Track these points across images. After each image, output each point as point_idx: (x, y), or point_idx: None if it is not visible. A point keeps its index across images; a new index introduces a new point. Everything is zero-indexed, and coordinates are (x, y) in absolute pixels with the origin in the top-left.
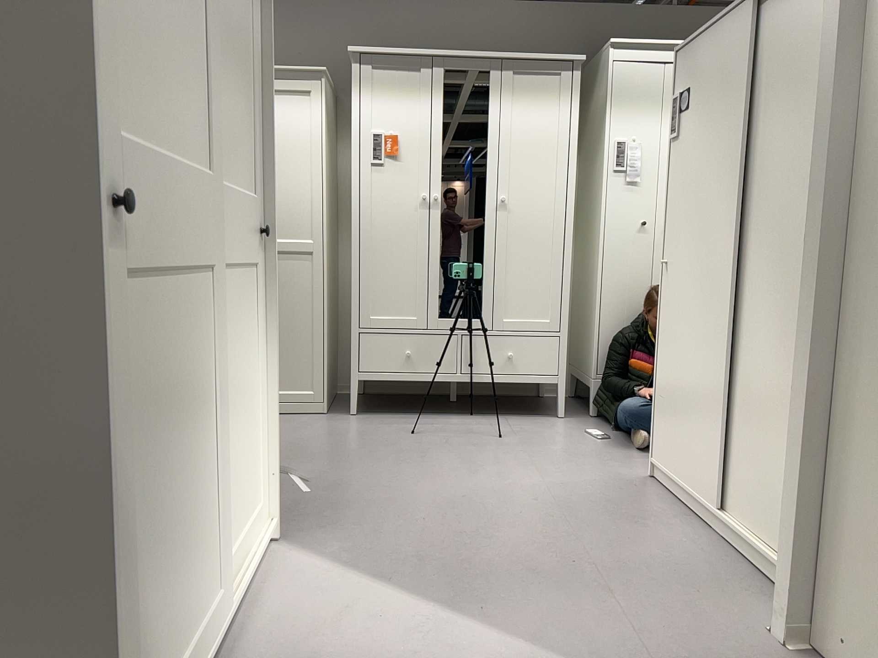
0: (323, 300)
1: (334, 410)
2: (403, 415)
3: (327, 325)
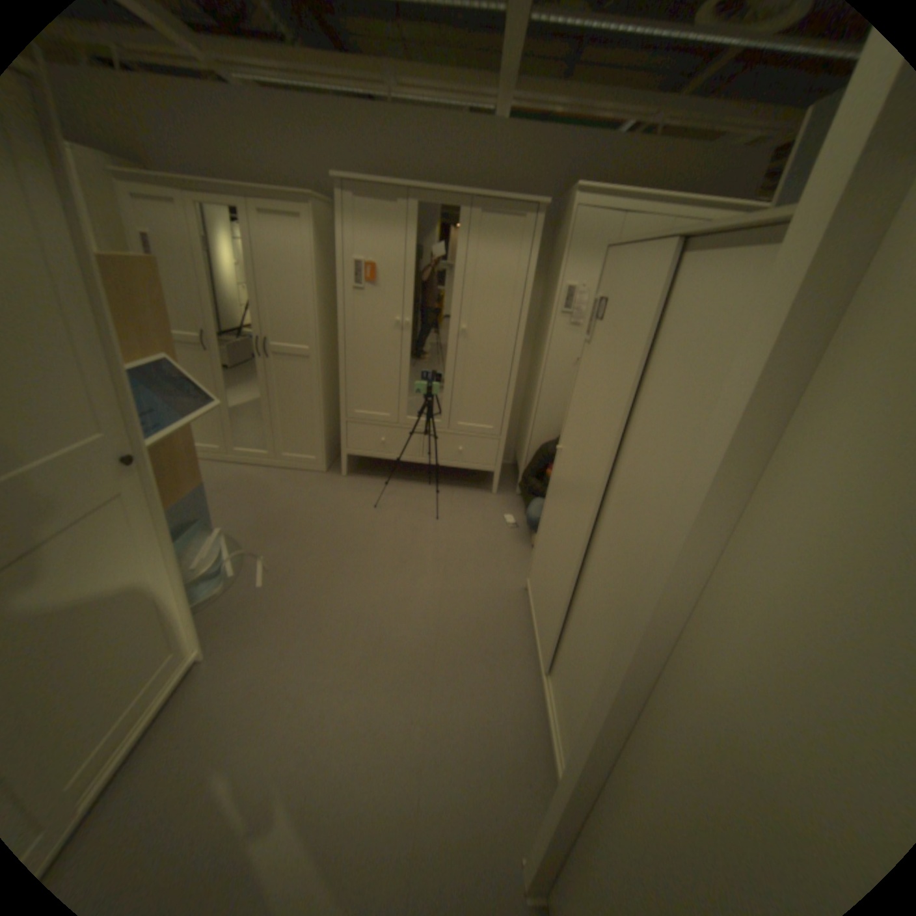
0: (320, 394)
1: (334, 467)
2: (381, 477)
3: (325, 411)
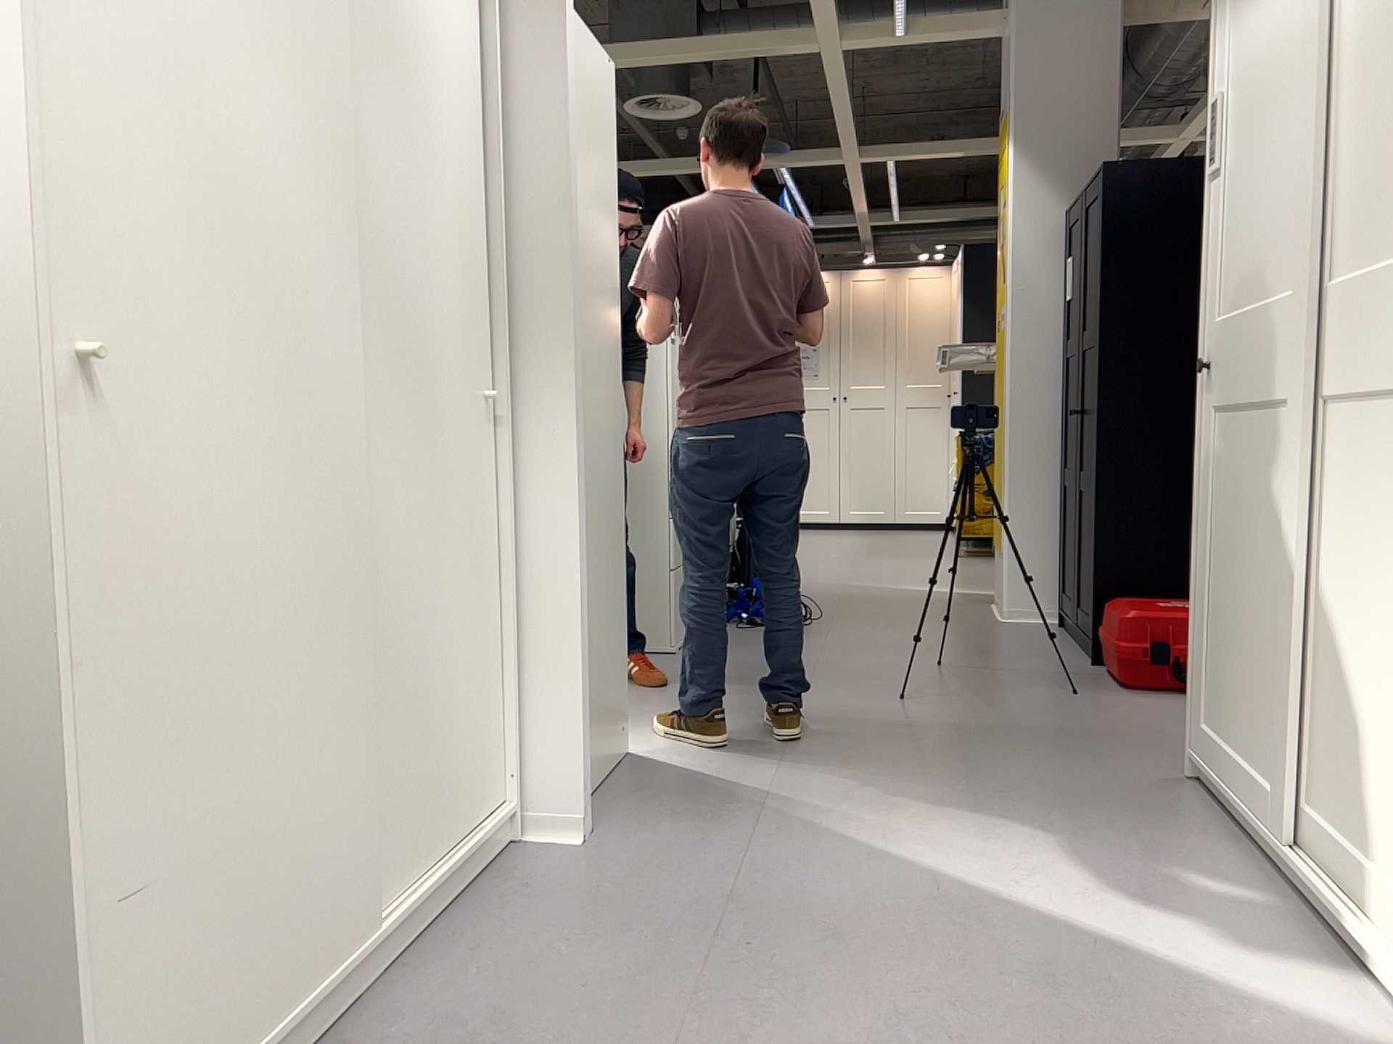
0: None
1: None
2: None
3: None
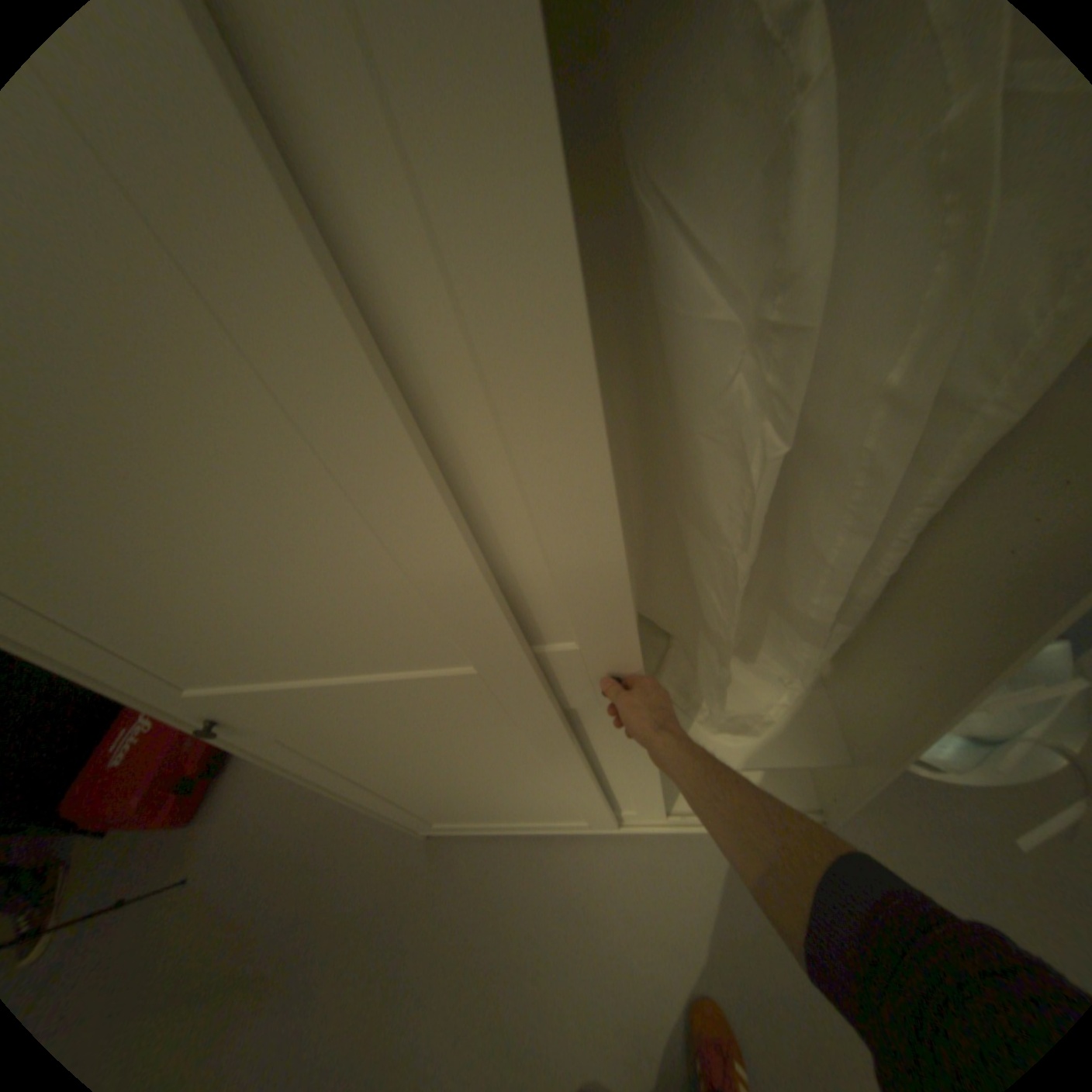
0: None
1: None
2: None
3: None
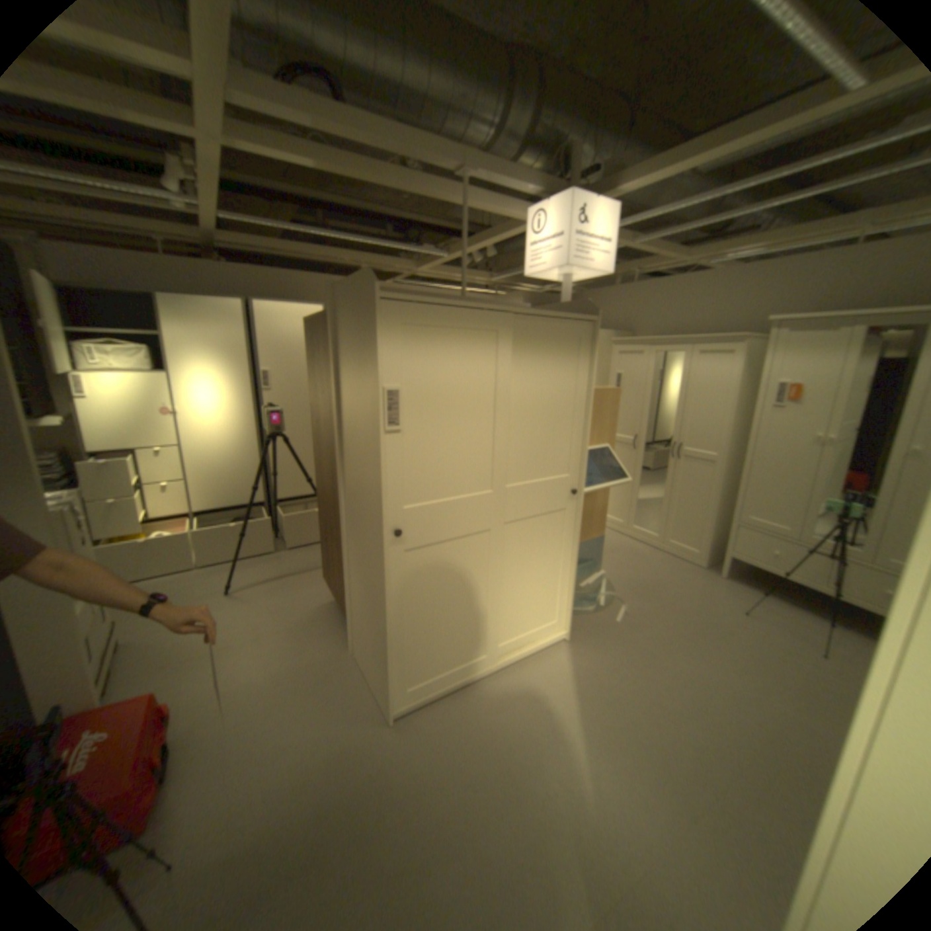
0: (719, 496)
1: (717, 568)
2: (767, 594)
3: (720, 512)
